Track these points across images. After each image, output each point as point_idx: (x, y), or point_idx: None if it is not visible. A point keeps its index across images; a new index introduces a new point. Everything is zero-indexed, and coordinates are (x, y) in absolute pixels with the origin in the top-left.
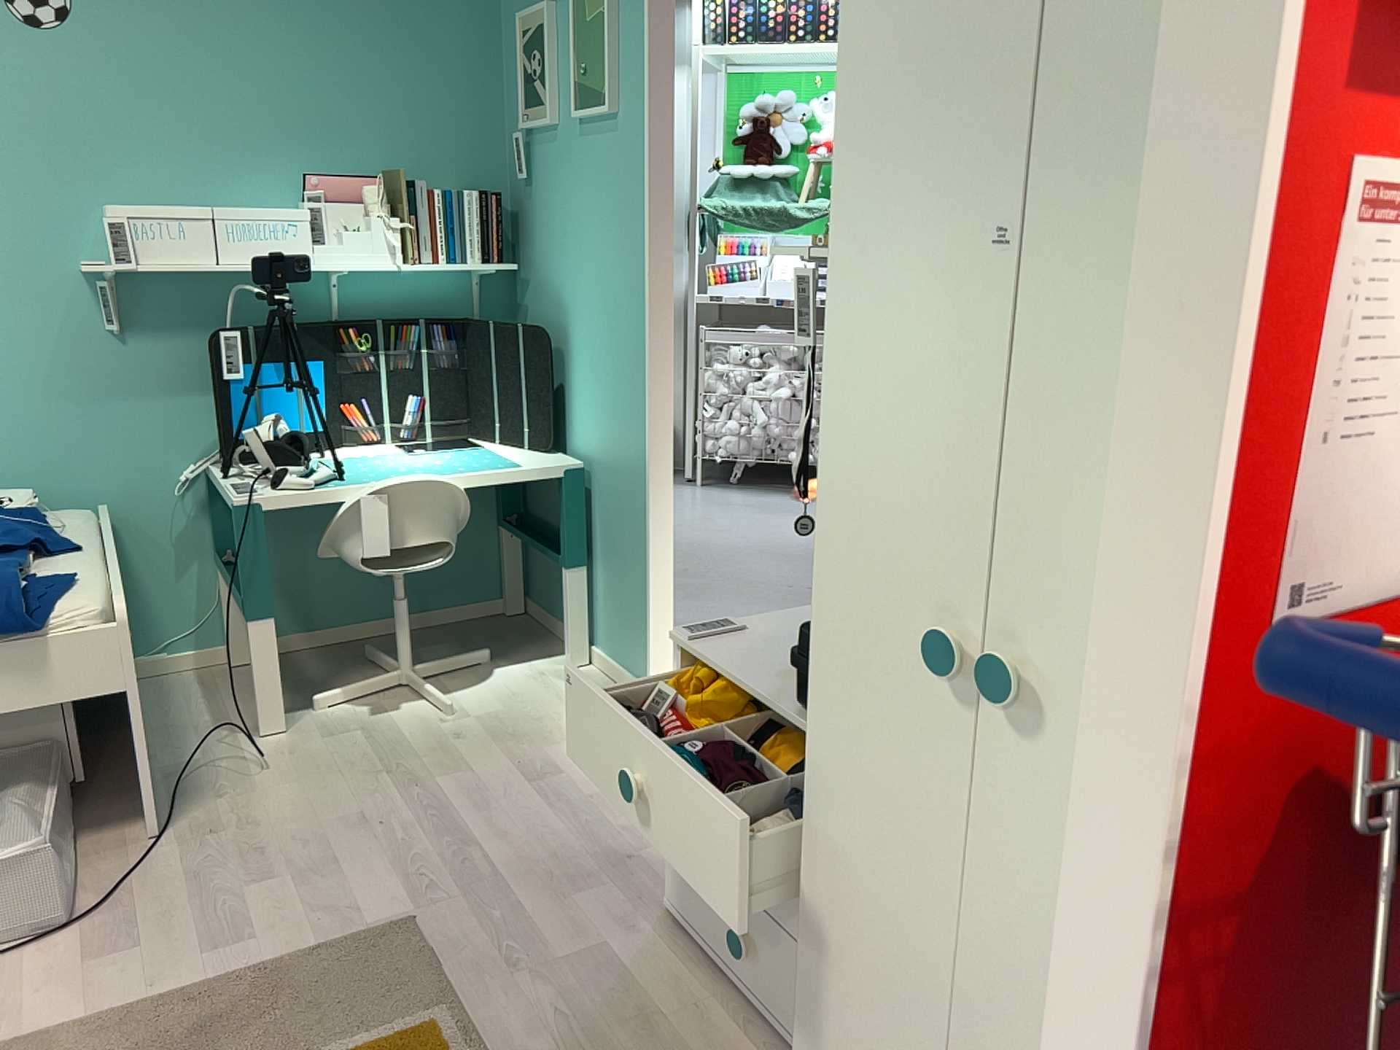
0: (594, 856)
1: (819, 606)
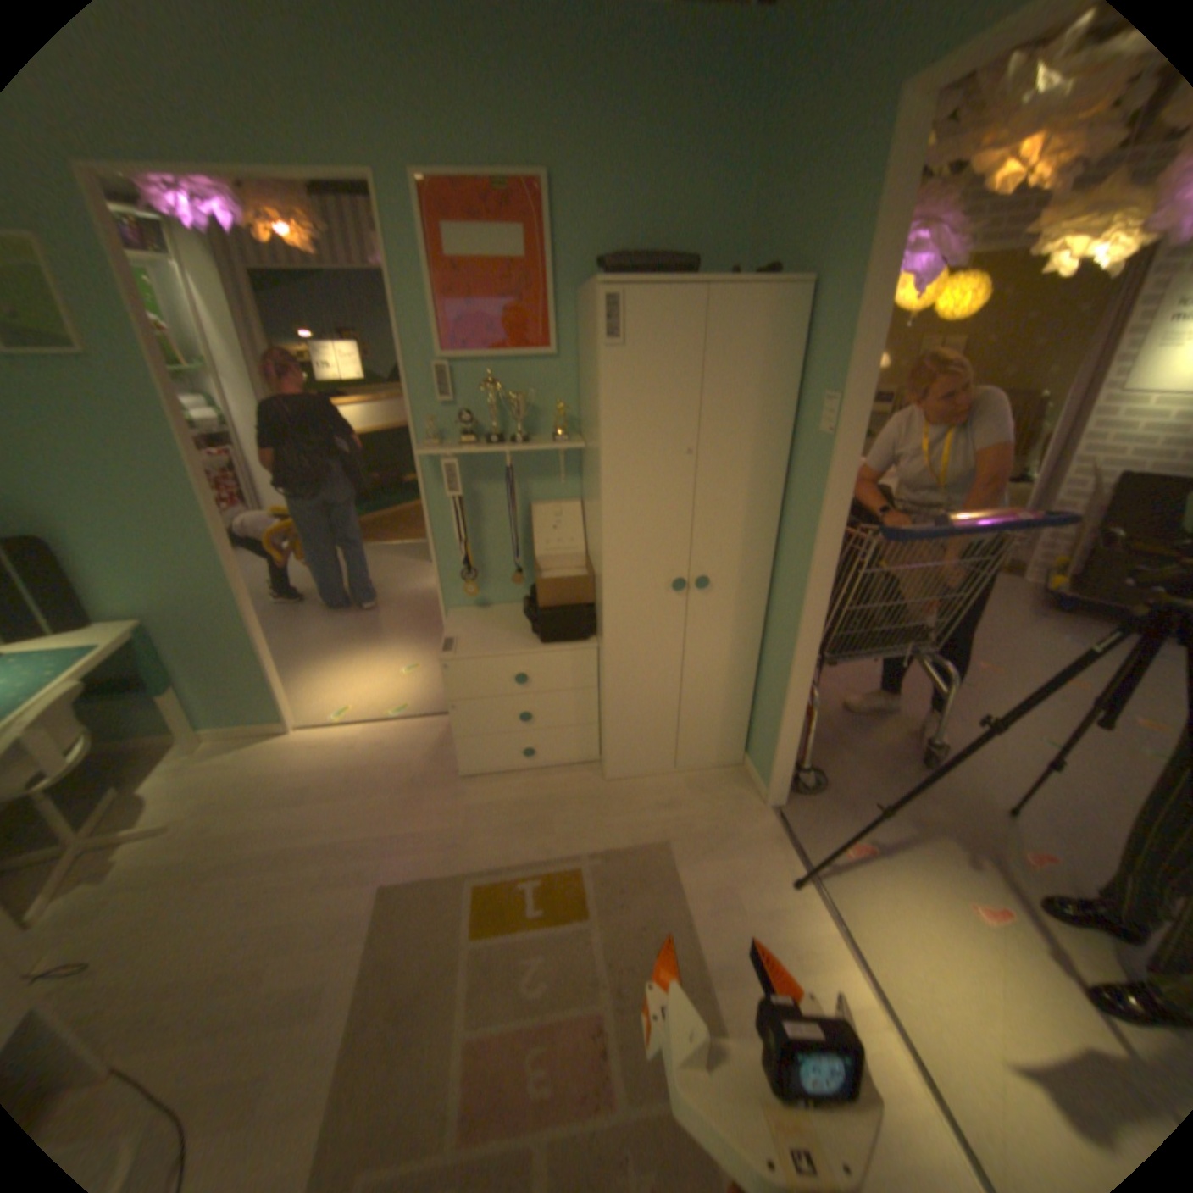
0: (396, 793)
1: (604, 596)
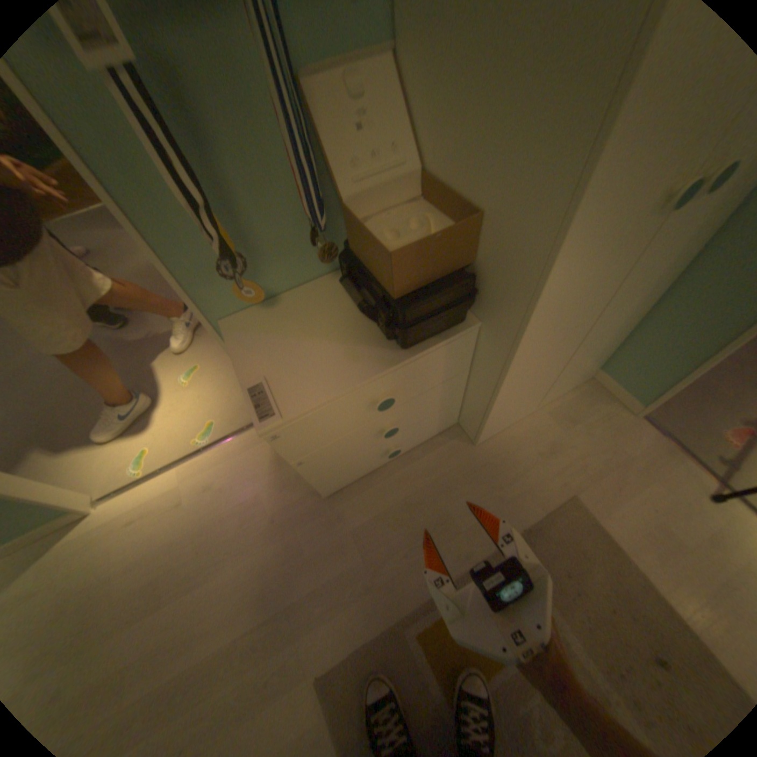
0: (265, 545)
1: (562, 257)
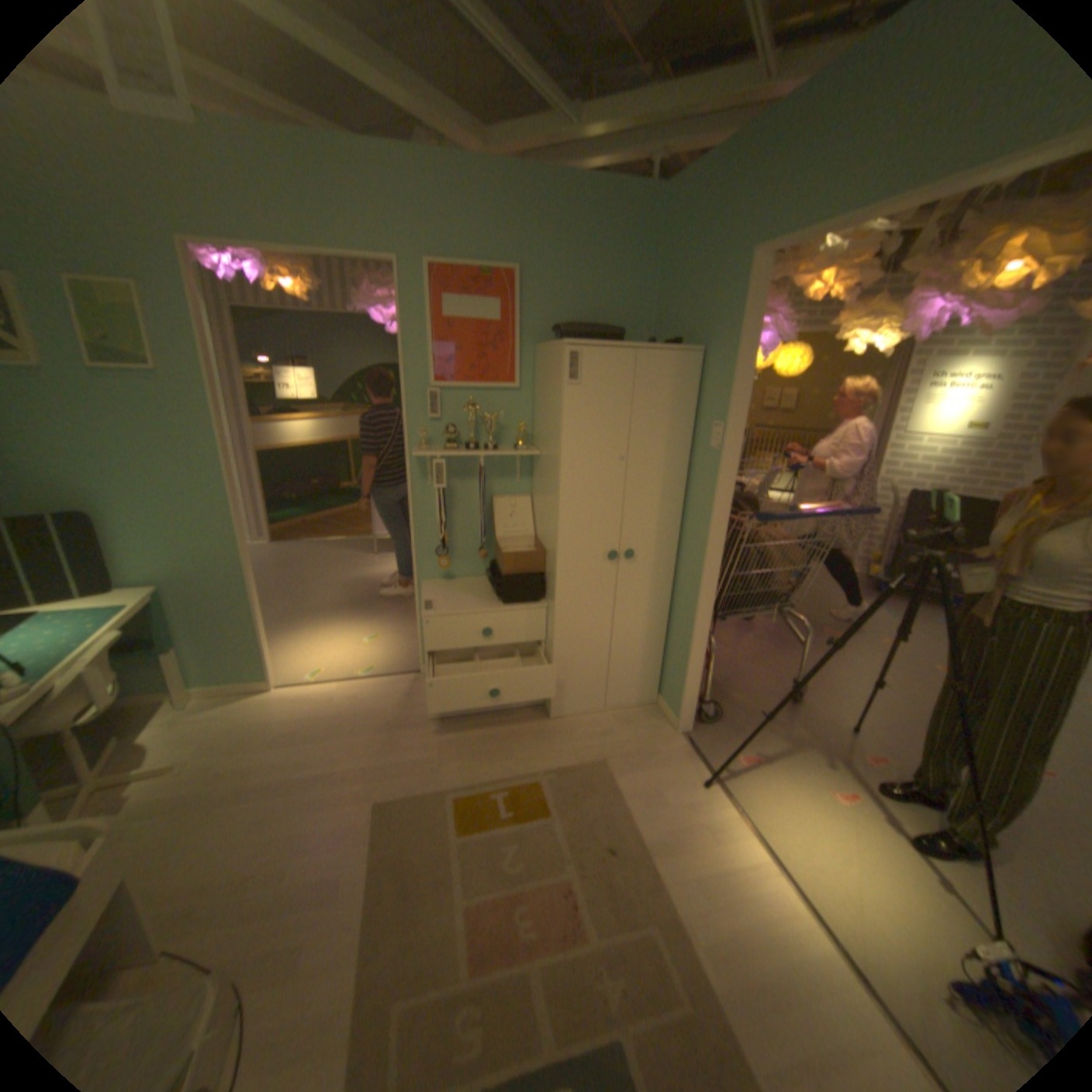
0: (376, 735)
1: (558, 564)
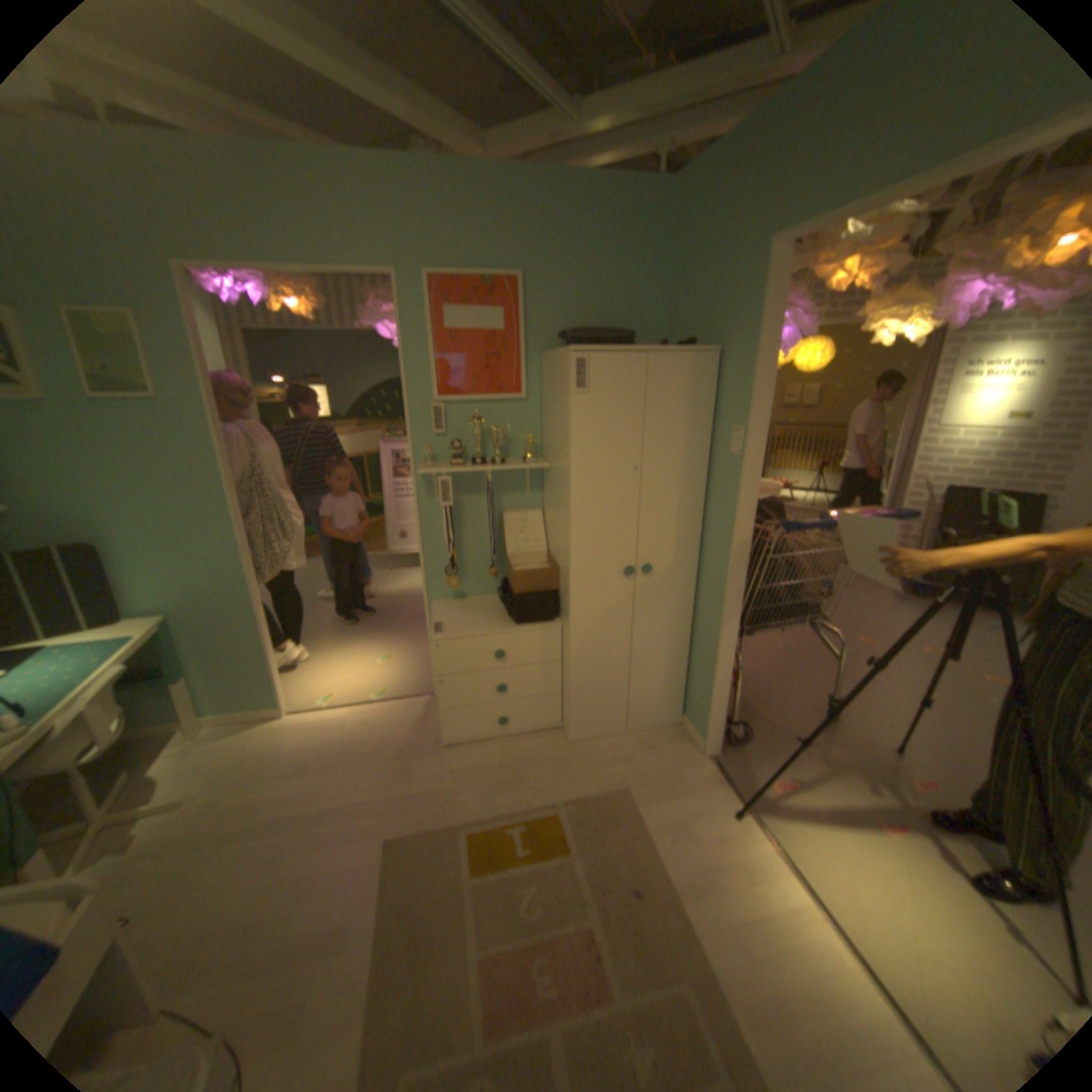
0: (388, 762)
1: (571, 581)
